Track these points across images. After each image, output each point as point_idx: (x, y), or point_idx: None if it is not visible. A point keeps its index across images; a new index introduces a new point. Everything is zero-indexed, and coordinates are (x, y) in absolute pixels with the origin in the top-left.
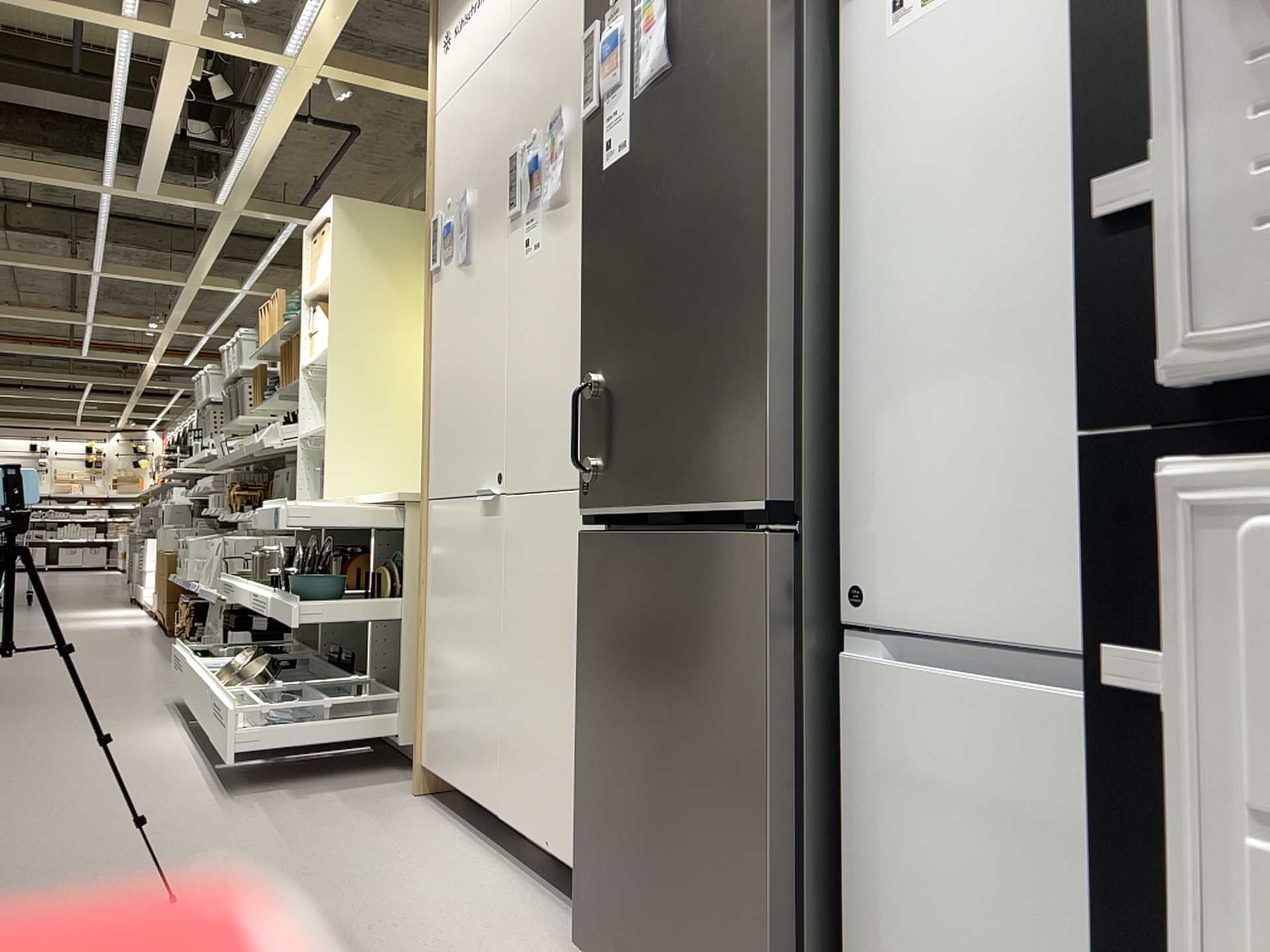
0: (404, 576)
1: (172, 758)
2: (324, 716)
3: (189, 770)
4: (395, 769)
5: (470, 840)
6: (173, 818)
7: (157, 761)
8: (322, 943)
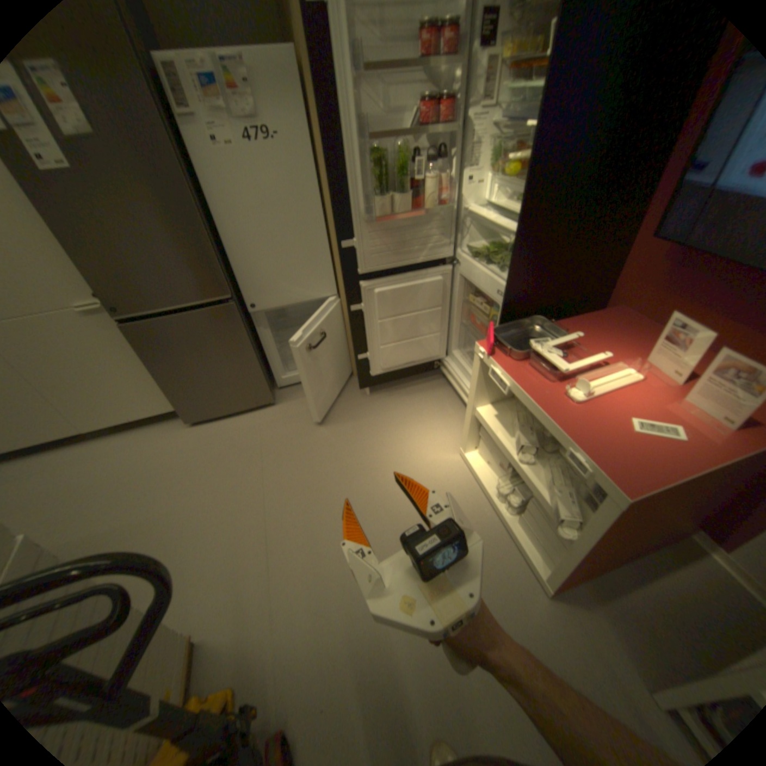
0: None
1: None
2: None
3: None
4: None
5: (62, 451)
6: None
7: None
8: (115, 492)
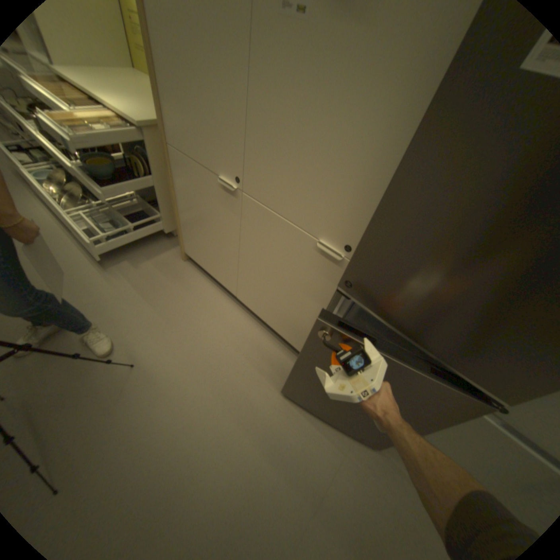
0: (148, 161)
1: (53, 234)
2: (131, 229)
3: (70, 246)
4: (164, 238)
5: (221, 292)
6: (89, 292)
7: (47, 238)
8: (206, 378)
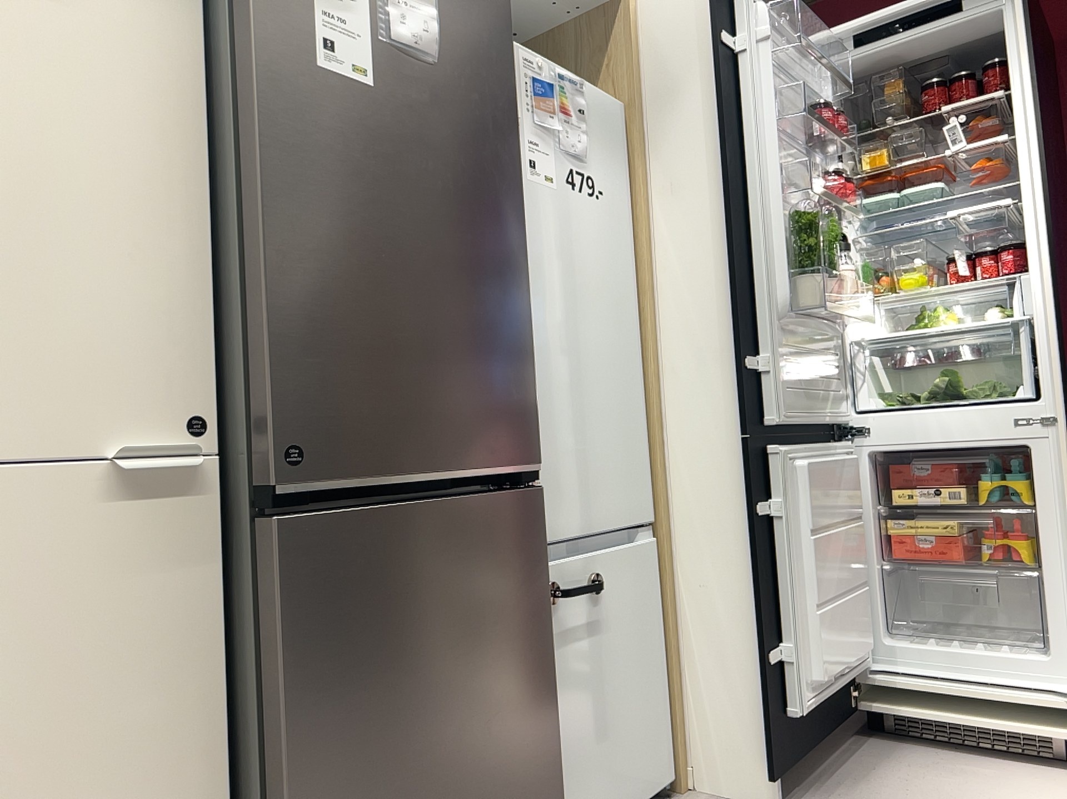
0: None
1: None
2: None
3: None
4: None
5: None
6: None
7: None
8: None
